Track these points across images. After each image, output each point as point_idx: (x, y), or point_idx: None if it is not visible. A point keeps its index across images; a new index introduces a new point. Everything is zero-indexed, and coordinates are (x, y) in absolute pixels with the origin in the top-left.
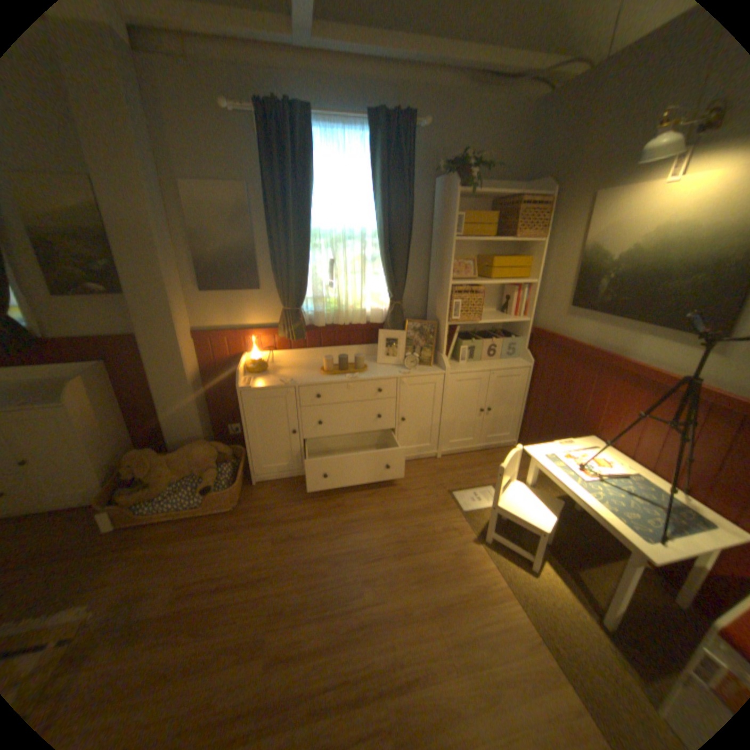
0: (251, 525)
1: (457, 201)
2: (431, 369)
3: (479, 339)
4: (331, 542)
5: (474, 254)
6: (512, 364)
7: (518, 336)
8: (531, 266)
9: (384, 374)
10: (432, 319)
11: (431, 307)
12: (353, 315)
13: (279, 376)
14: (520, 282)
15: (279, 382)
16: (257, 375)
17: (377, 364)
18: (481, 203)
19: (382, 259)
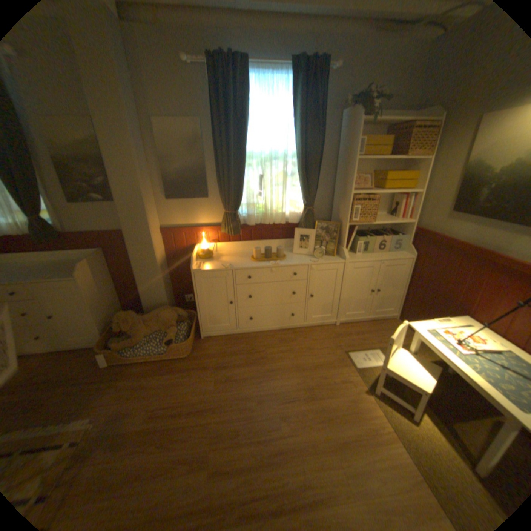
0: (200, 368)
1: (361, 127)
2: (334, 259)
3: (372, 236)
4: (257, 385)
5: (371, 169)
6: (399, 256)
7: (404, 234)
8: (418, 178)
9: (299, 262)
10: (336, 220)
11: (335, 211)
12: (276, 217)
13: (221, 261)
14: (409, 191)
15: (221, 266)
16: (206, 260)
17: (293, 254)
18: (379, 128)
19: (299, 174)
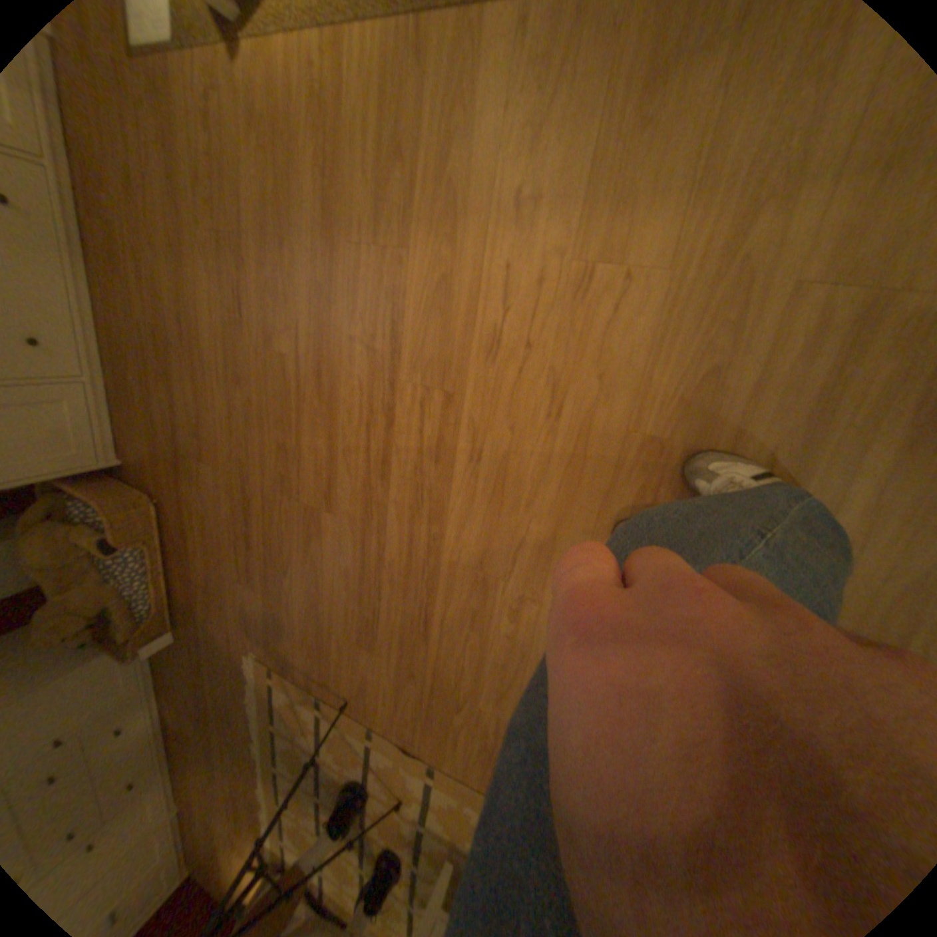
0: (167, 480)
1: None
2: None
3: None
4: (198, 370)
5: None
6: None
7: None
8: None
9: None
10: None
11: None
12: None
13: None
14: None
15: None
16: None
17: None
18: None
19: None
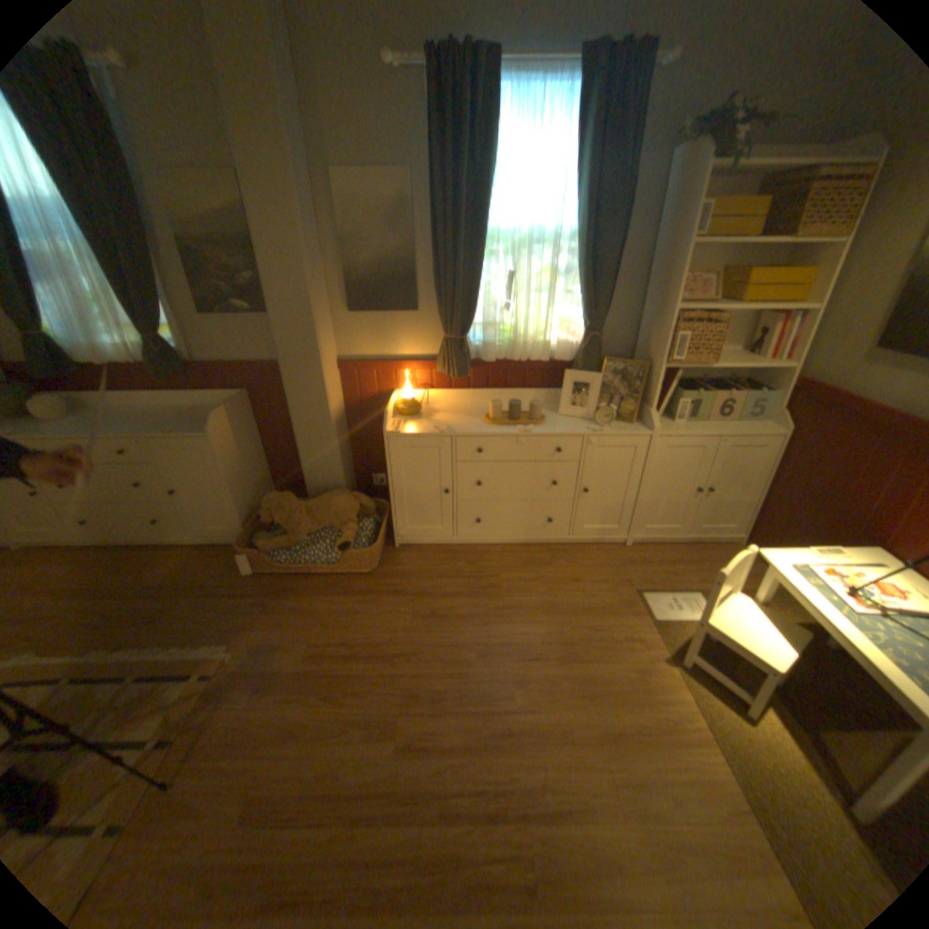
0: (390, 592)
1: (706, 182)
2: (633, 428)
3: (709, 390)
4: (480, 628)
5: (720, 264)
6: (758, 429)
7: (773, 389)
8: (813, 283)
9: (567, 430)
10: (643, 358)
11: (643, 341)
12: (533, 348)
13: (434, 422)
14: (791, 307)
15: (433, 429)
16: (408, 419)
17: (558, 415)
18: (743, 183)
19: (580, 271)
